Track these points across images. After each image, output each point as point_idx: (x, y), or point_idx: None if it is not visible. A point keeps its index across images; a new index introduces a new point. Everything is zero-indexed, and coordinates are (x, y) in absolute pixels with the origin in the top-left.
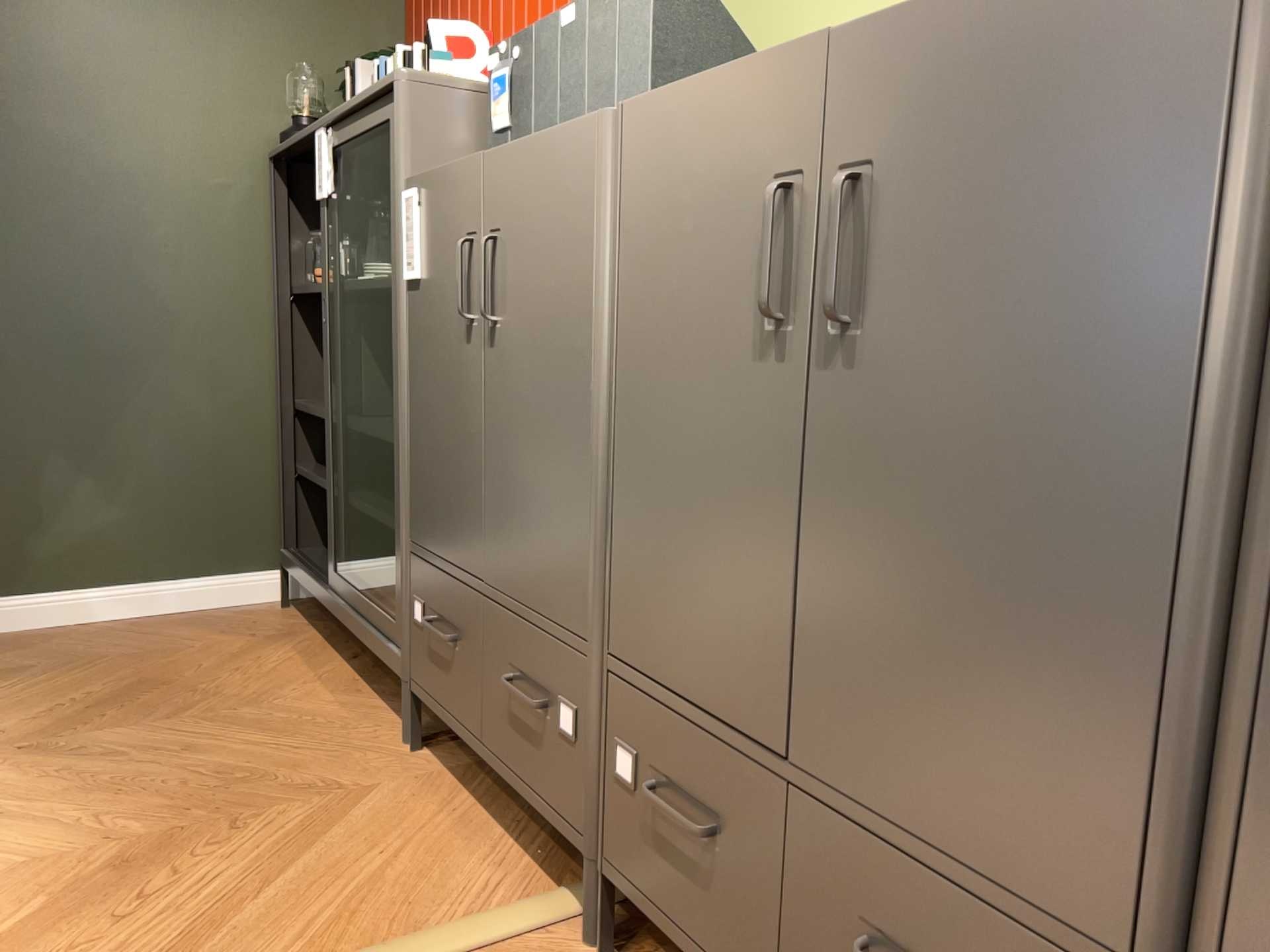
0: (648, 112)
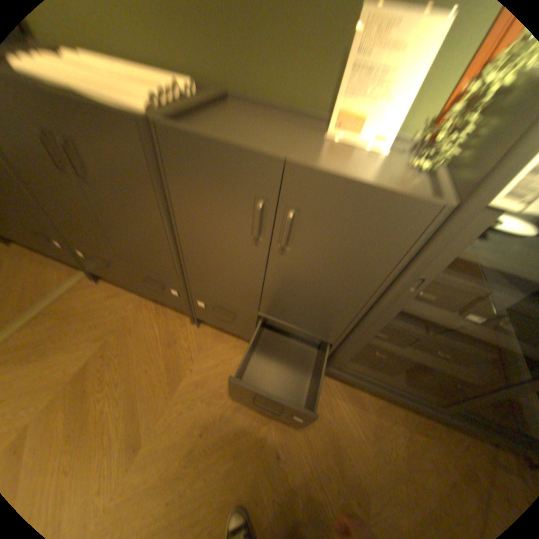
0: None
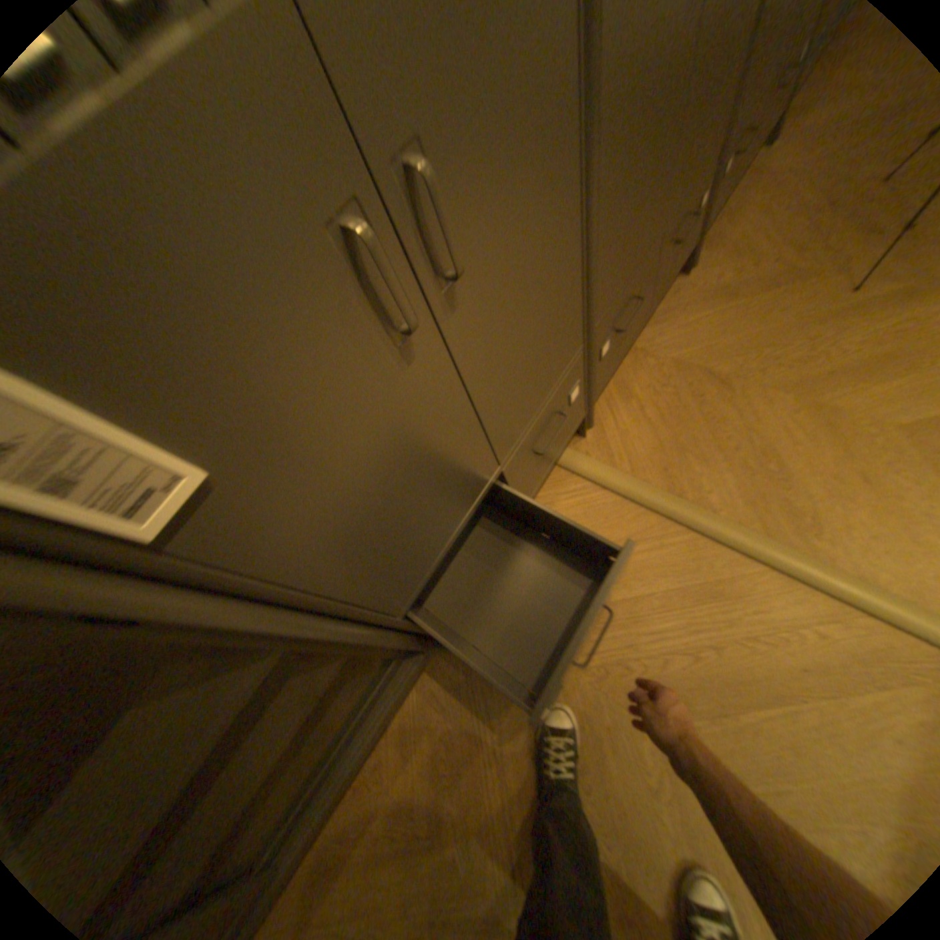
0: None
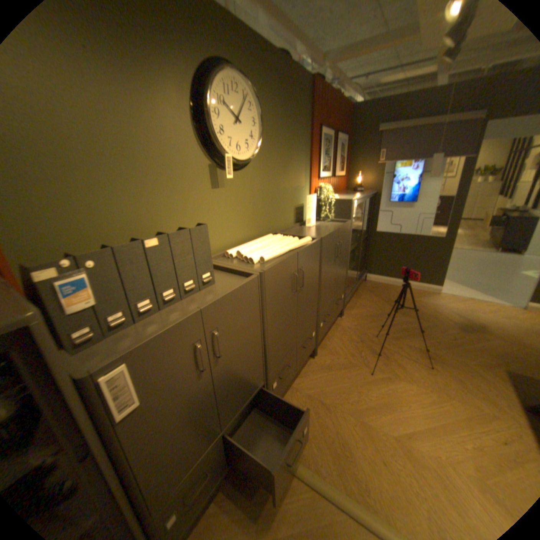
0: (271, 270)
